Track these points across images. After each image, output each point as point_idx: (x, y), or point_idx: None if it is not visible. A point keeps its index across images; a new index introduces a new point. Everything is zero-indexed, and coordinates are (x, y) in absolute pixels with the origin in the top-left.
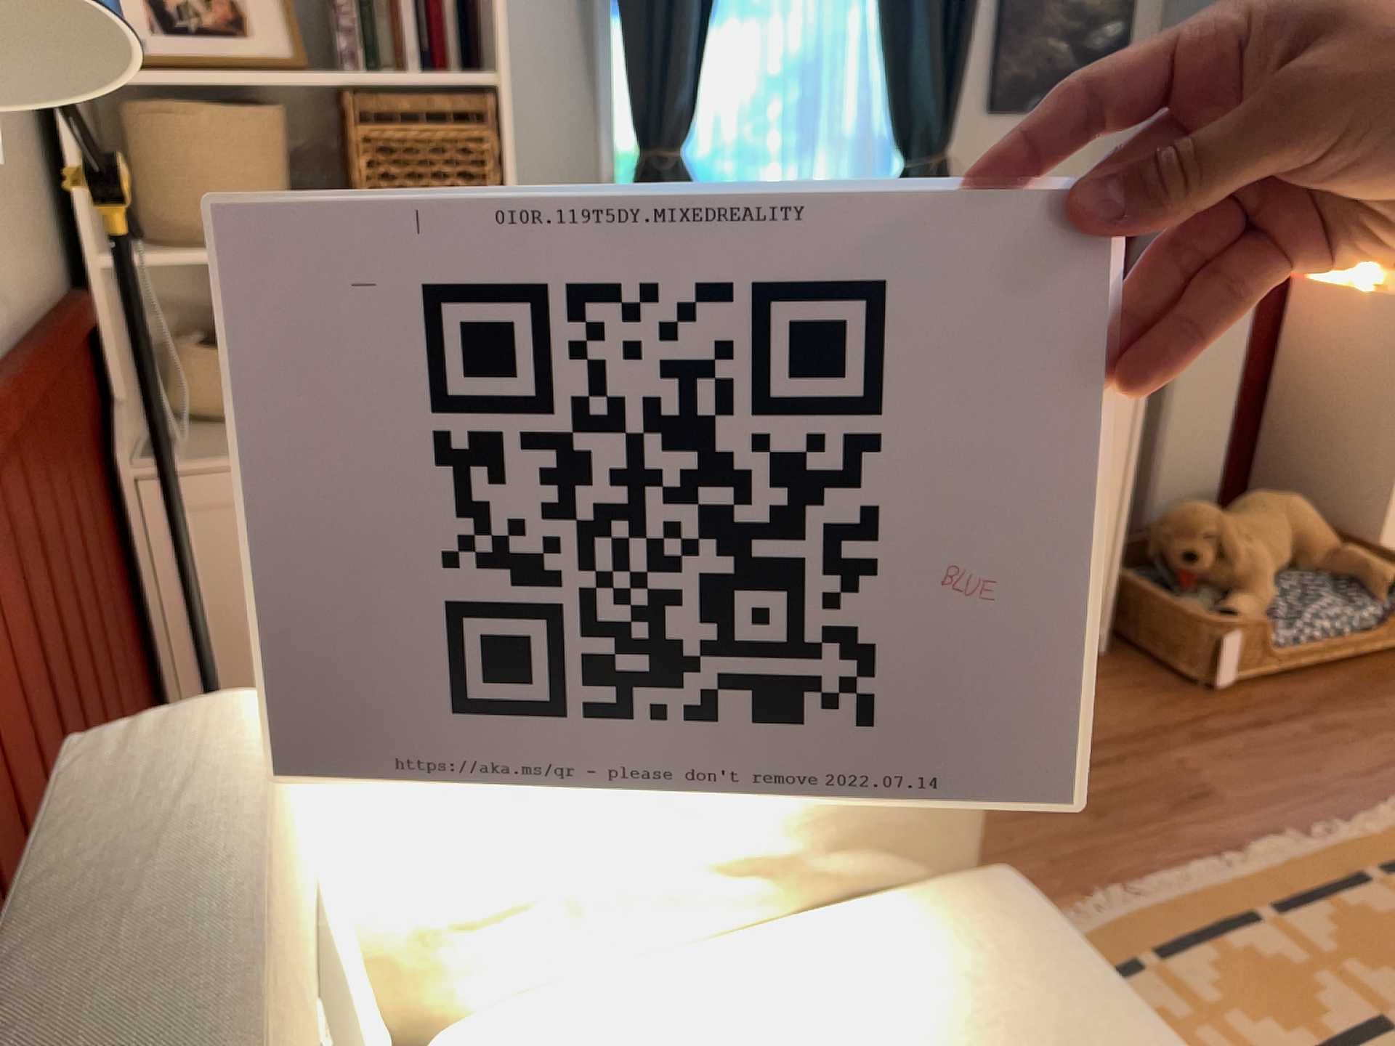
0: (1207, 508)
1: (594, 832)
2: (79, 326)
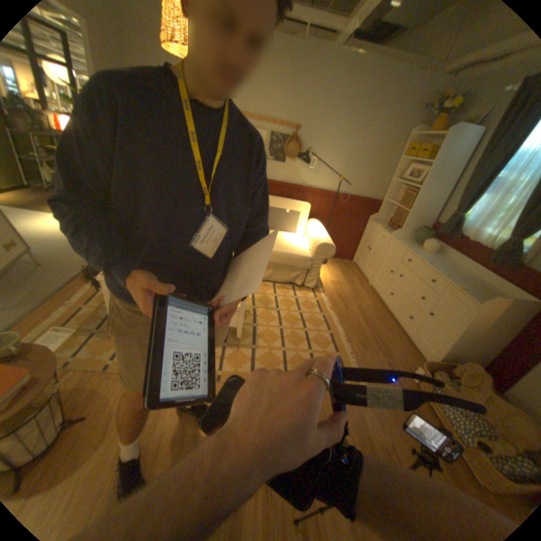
0: (480, 371)
1: (311, 231)
2: (372, 201)
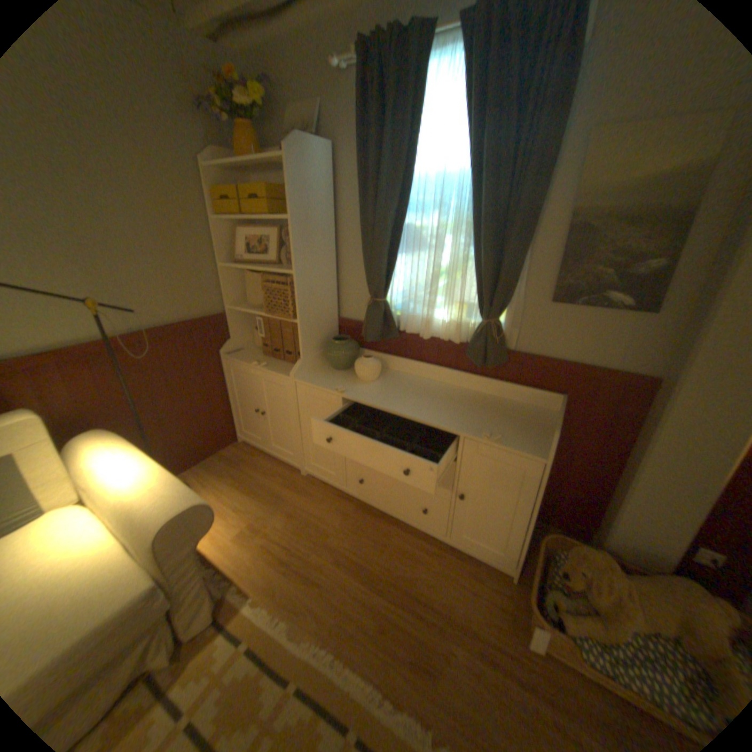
0: (597, 560)
1: (97, 486)
2: (207, 321)
